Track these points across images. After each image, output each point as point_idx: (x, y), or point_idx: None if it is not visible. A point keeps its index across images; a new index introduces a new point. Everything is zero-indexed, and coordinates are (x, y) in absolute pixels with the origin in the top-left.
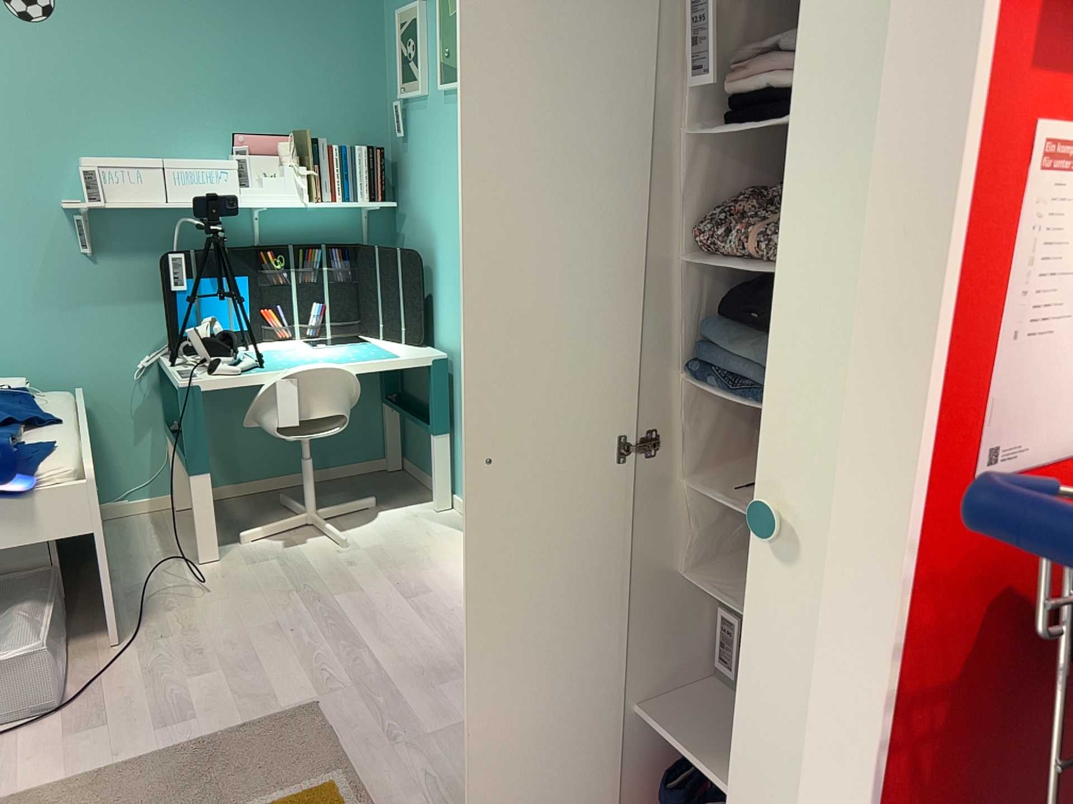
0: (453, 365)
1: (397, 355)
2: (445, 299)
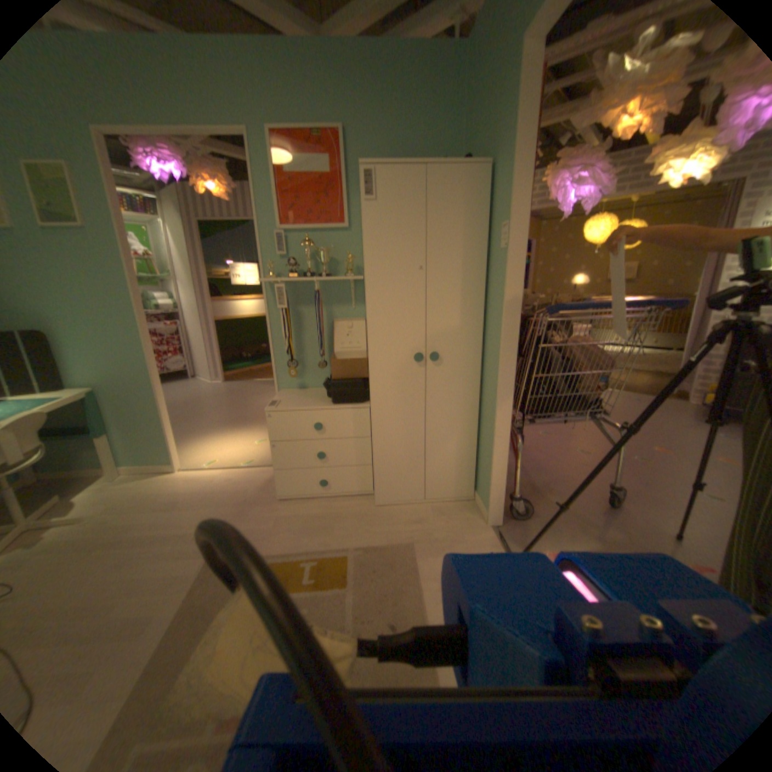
0: (96, 394)
1: (55, 398)
2: (75, 358)
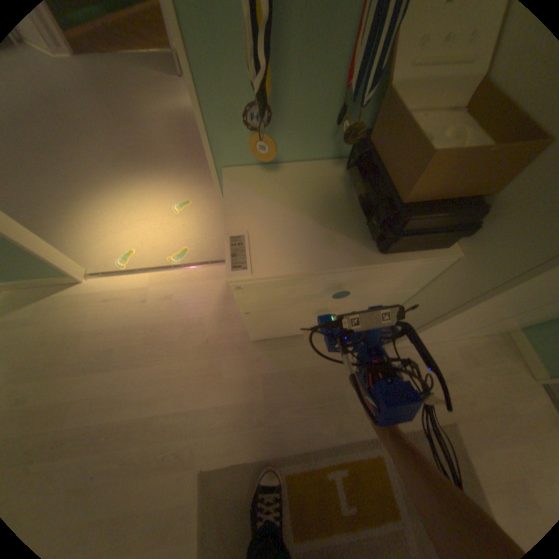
0: None
1: None
2: None
